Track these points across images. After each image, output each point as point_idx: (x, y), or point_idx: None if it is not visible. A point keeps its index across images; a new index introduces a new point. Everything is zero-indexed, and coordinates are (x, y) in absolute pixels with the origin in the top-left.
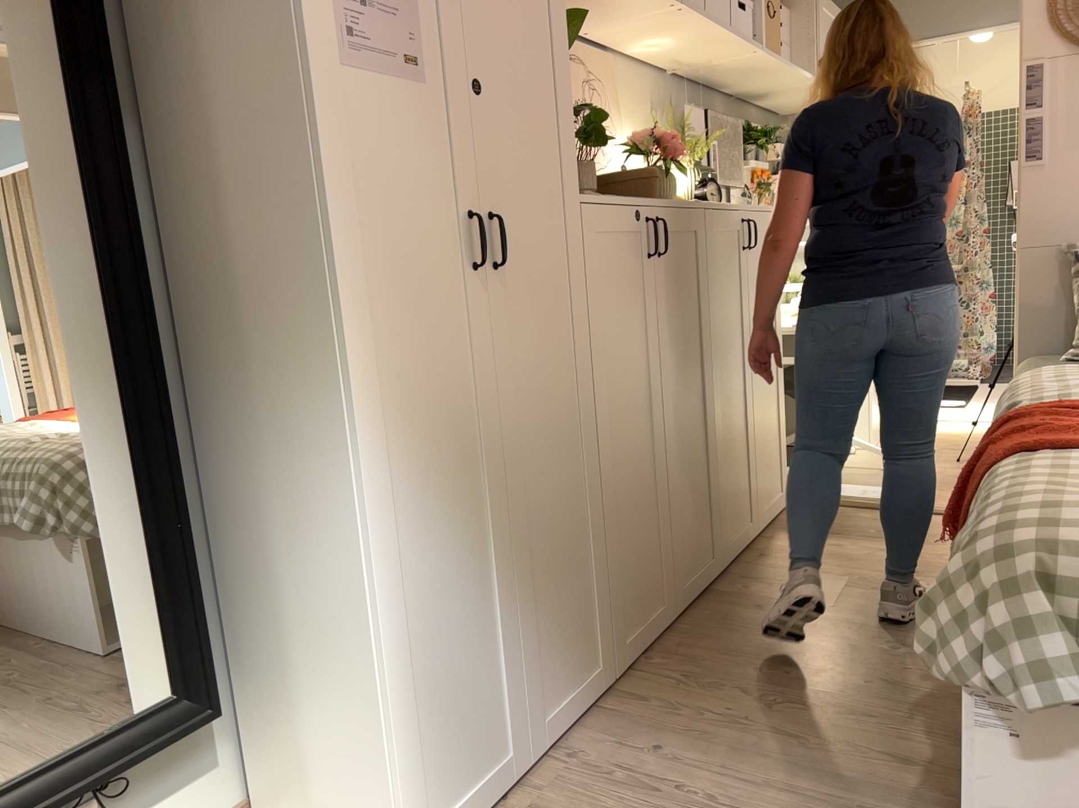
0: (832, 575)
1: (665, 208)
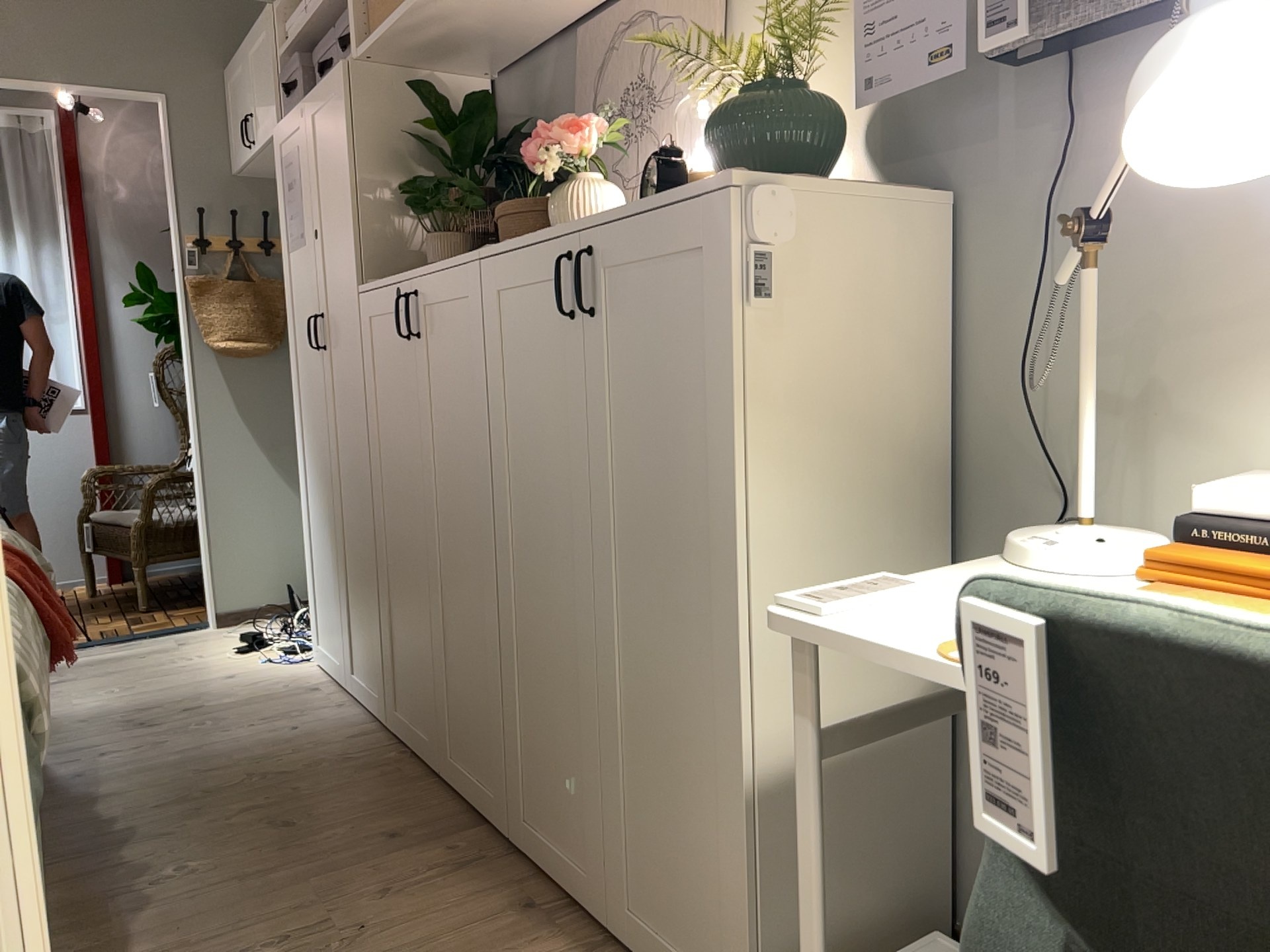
0: (377, 935)
1: (421, 279)
